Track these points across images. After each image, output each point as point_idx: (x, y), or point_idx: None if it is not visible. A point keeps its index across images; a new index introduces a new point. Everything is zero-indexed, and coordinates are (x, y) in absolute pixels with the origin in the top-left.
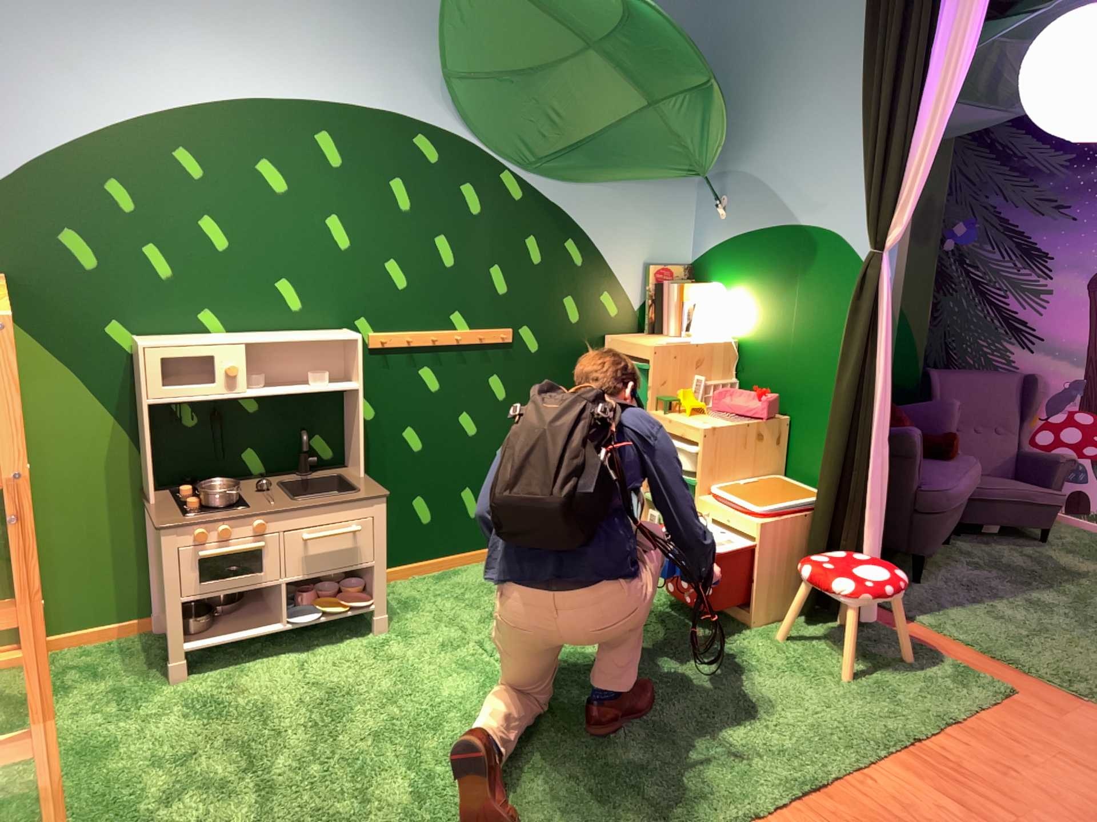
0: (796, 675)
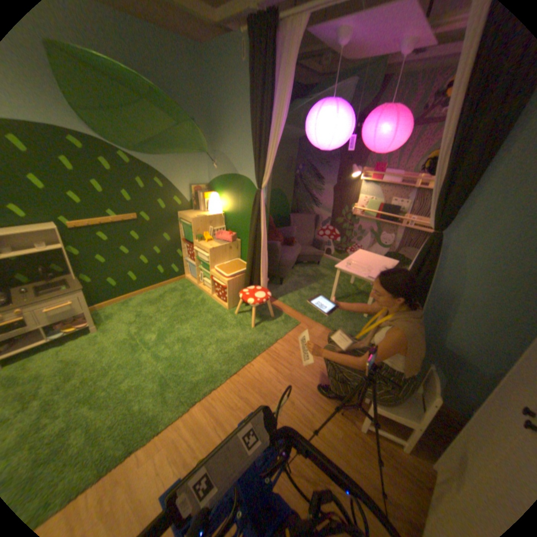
0: (239, 330)
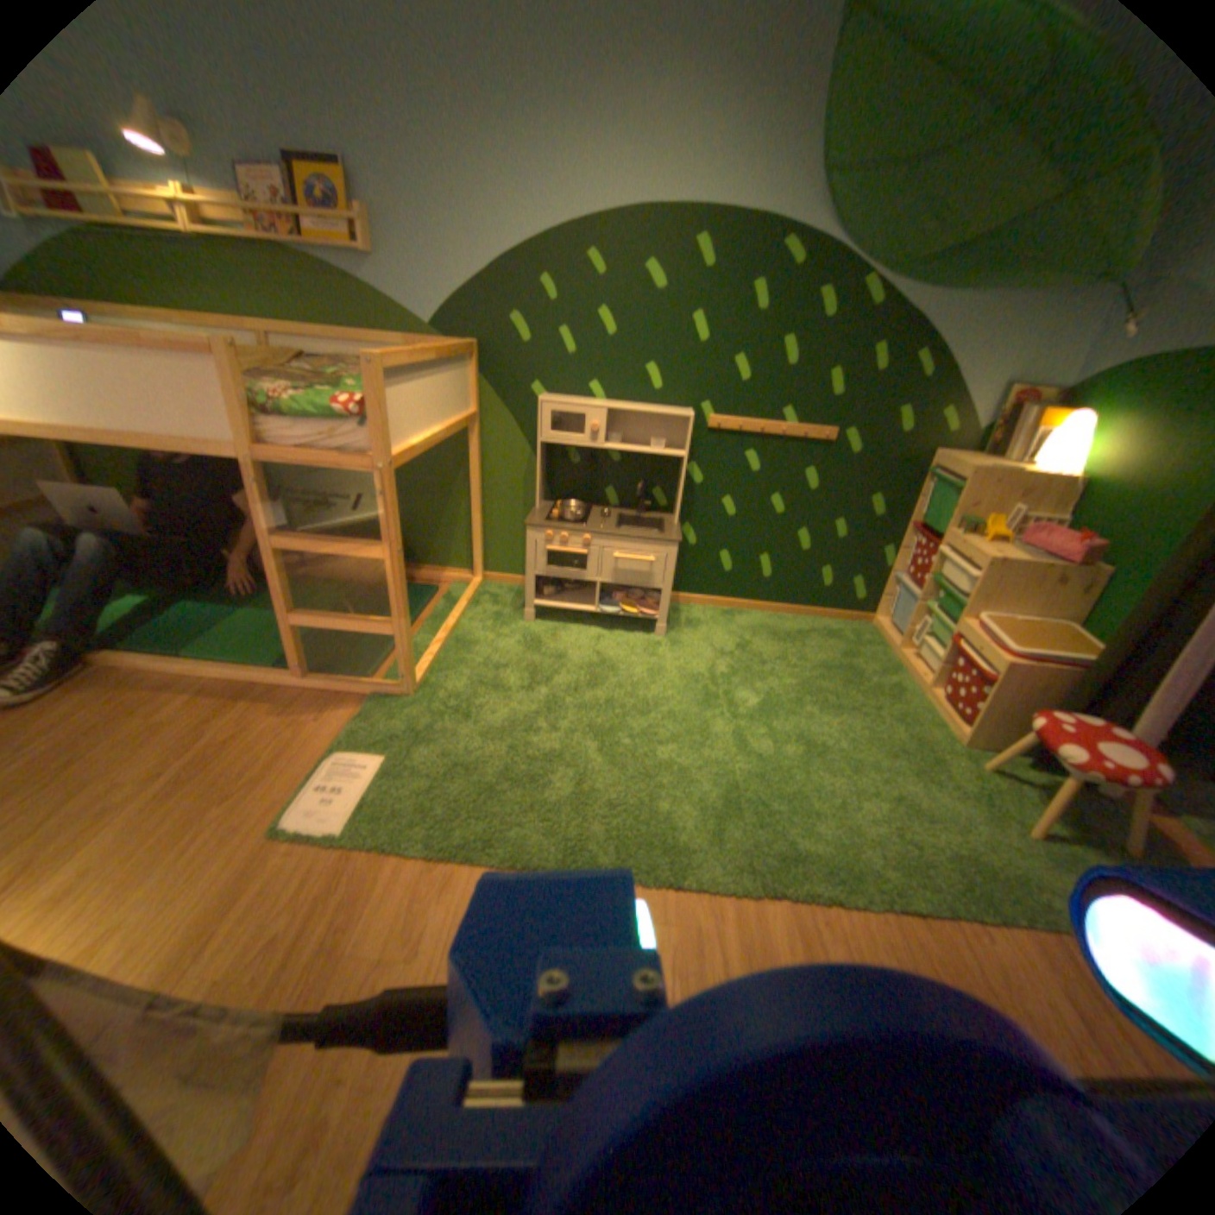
0: (978, 813)
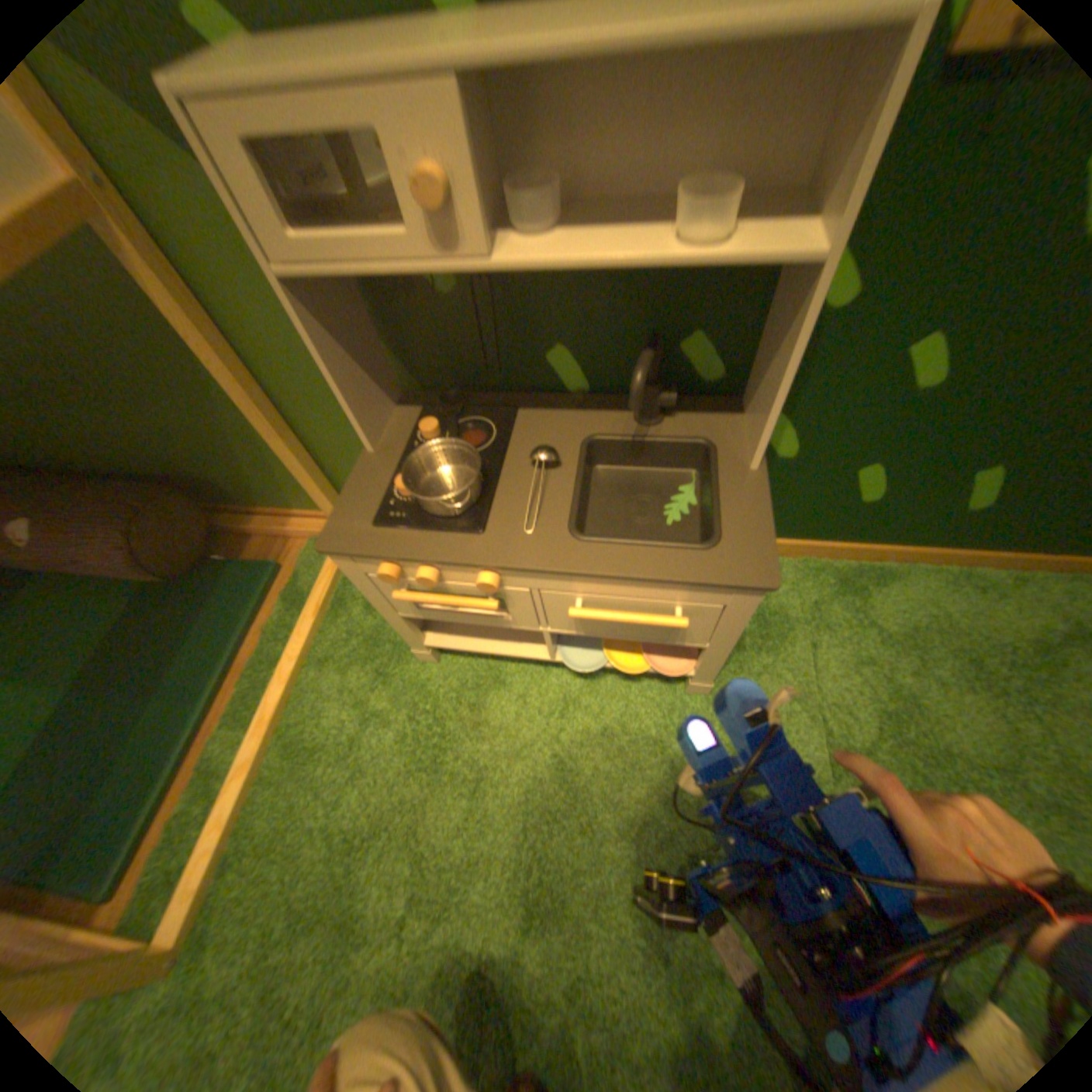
0: None
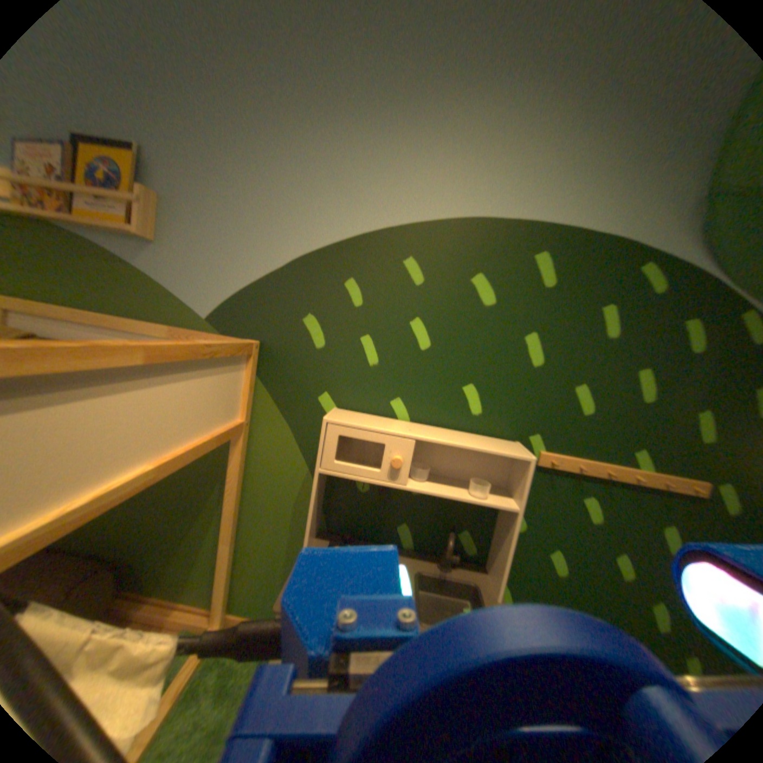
0: None
